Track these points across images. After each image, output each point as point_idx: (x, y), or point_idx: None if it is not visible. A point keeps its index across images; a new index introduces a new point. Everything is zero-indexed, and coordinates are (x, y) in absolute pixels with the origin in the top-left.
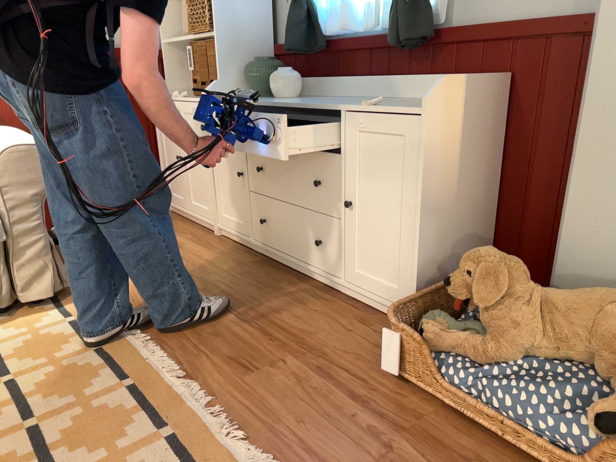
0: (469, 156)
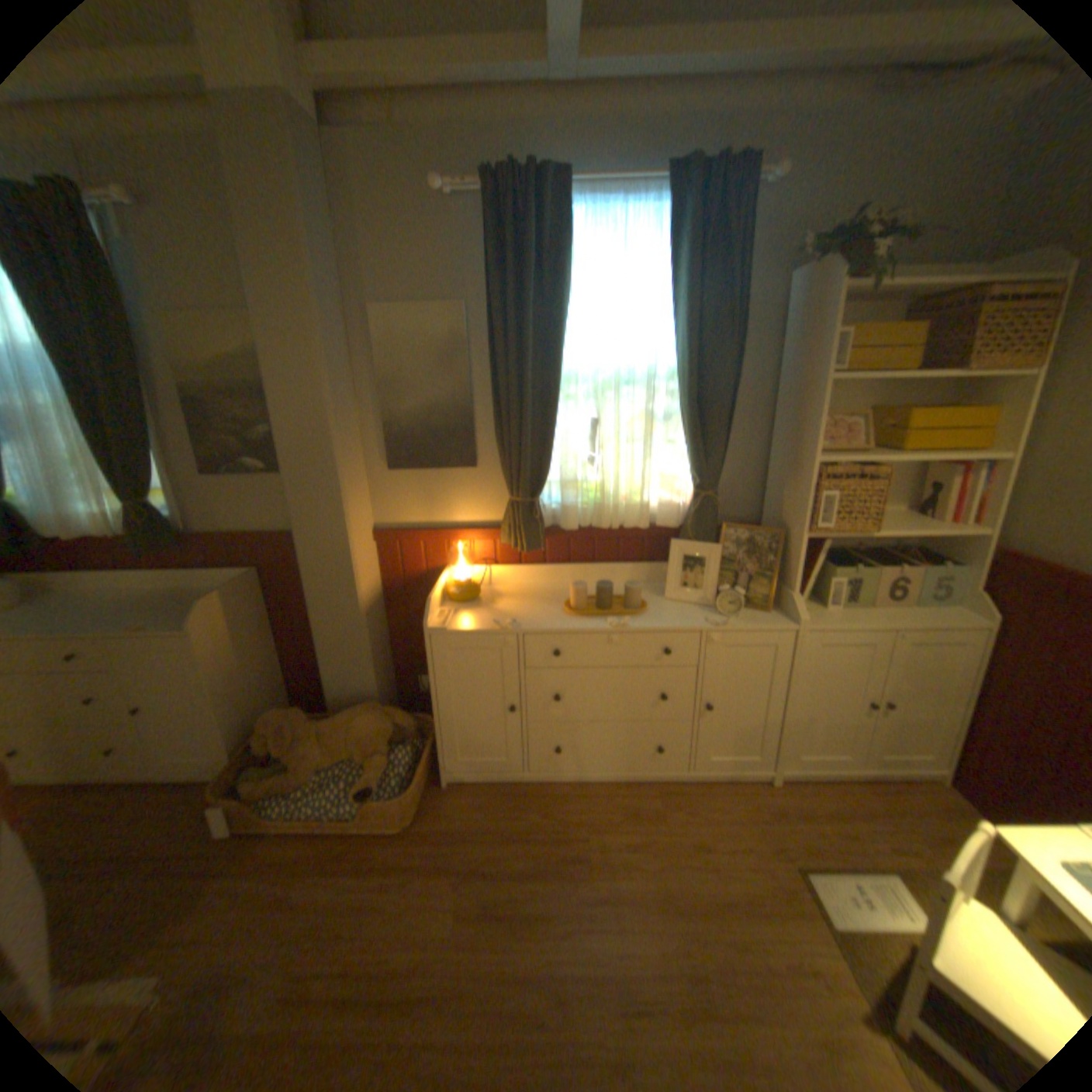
0: (240, 641)
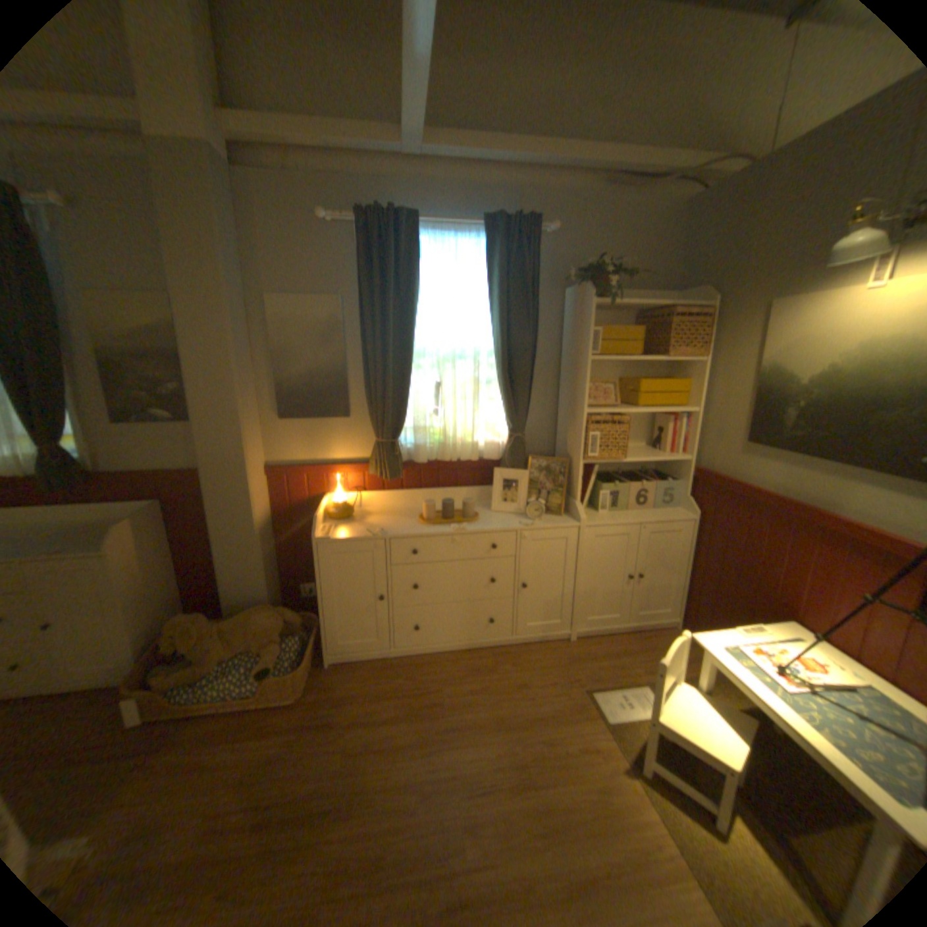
0: (146, 561)
